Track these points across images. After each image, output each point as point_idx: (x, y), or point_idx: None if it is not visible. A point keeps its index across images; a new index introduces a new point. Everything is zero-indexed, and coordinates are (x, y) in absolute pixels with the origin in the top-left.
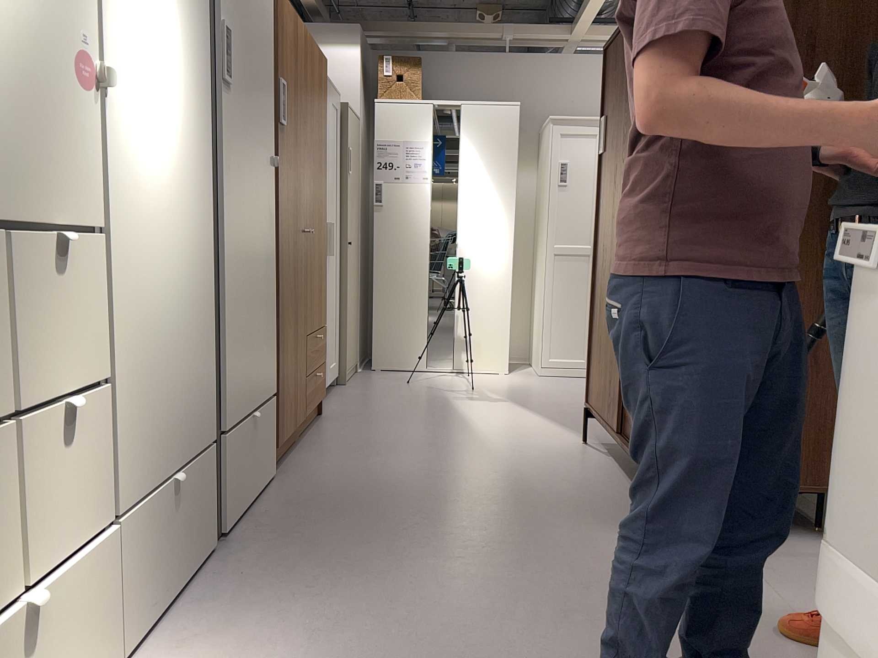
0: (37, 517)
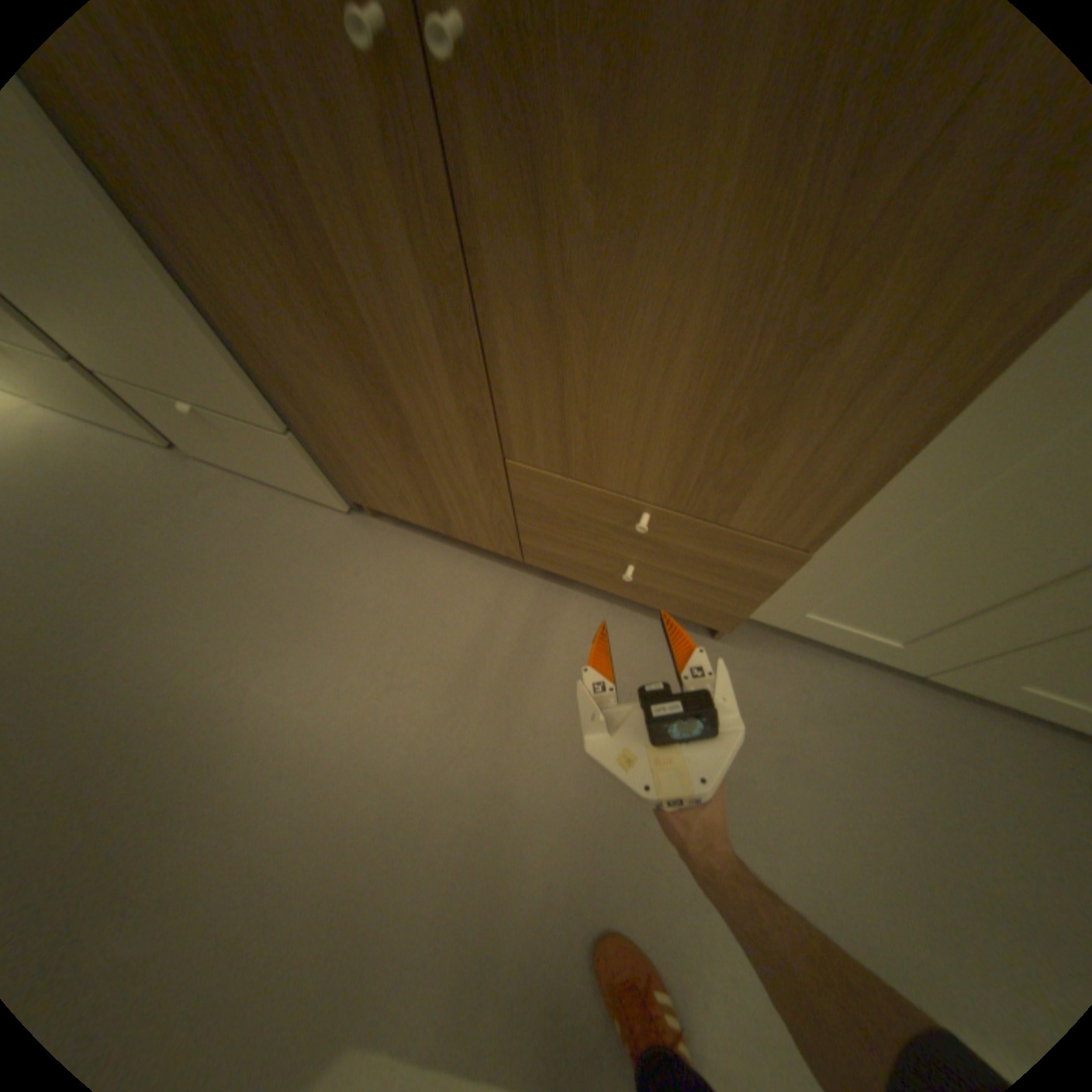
0: None
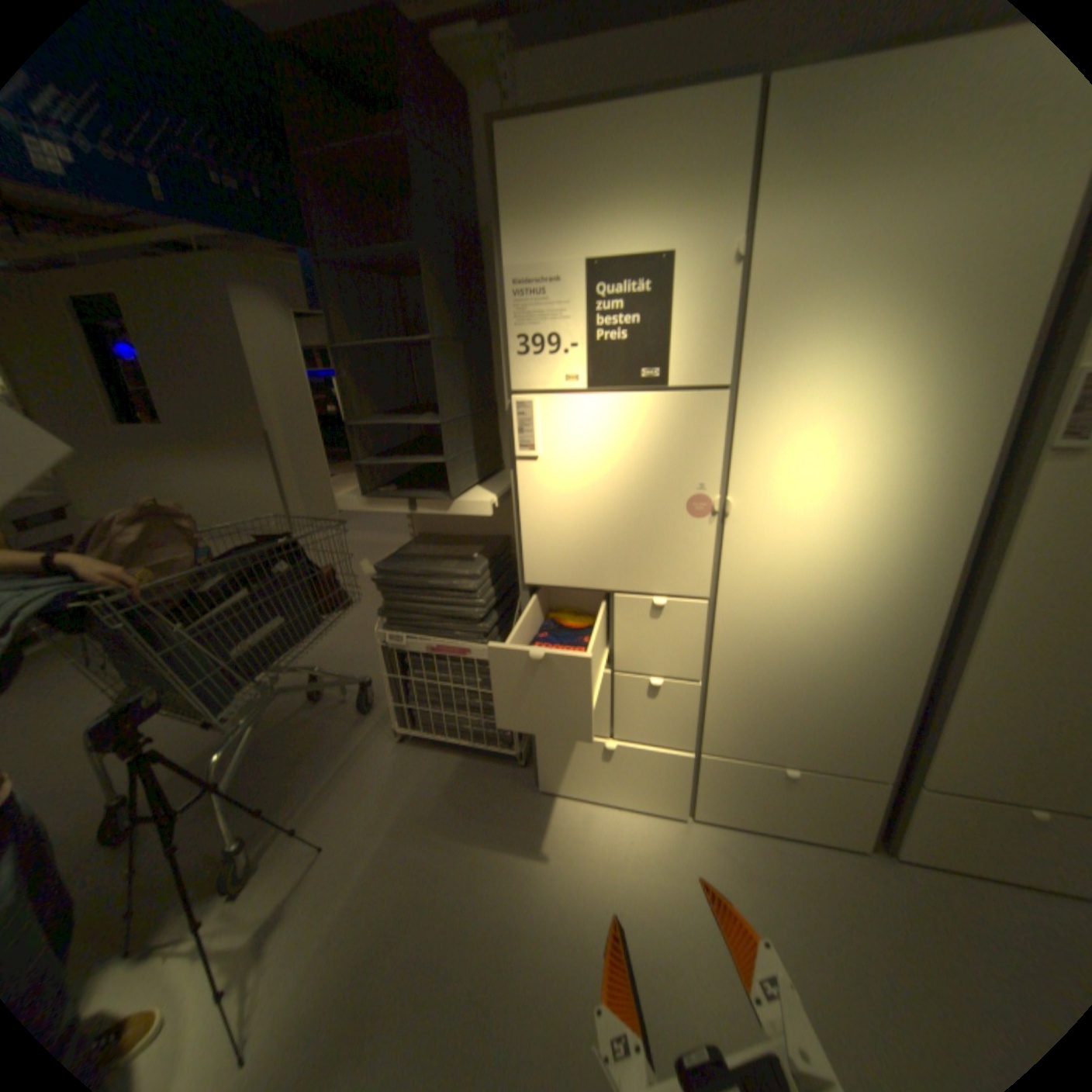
0: (630, 718)
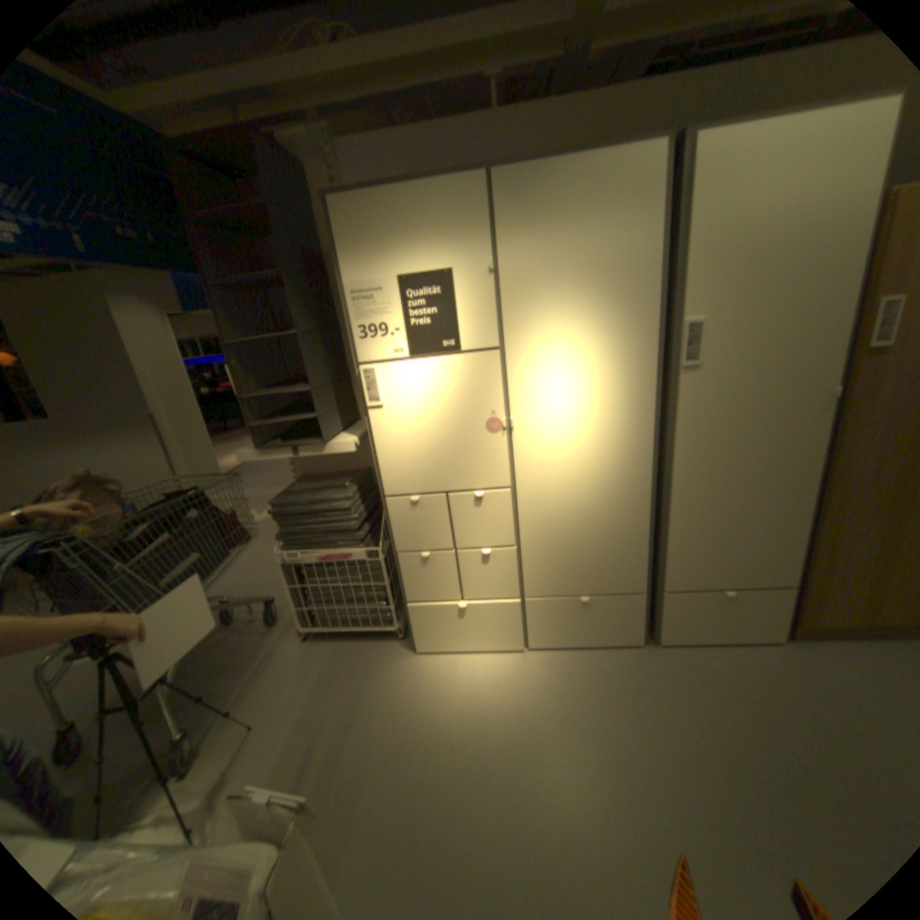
0: (473, 581)
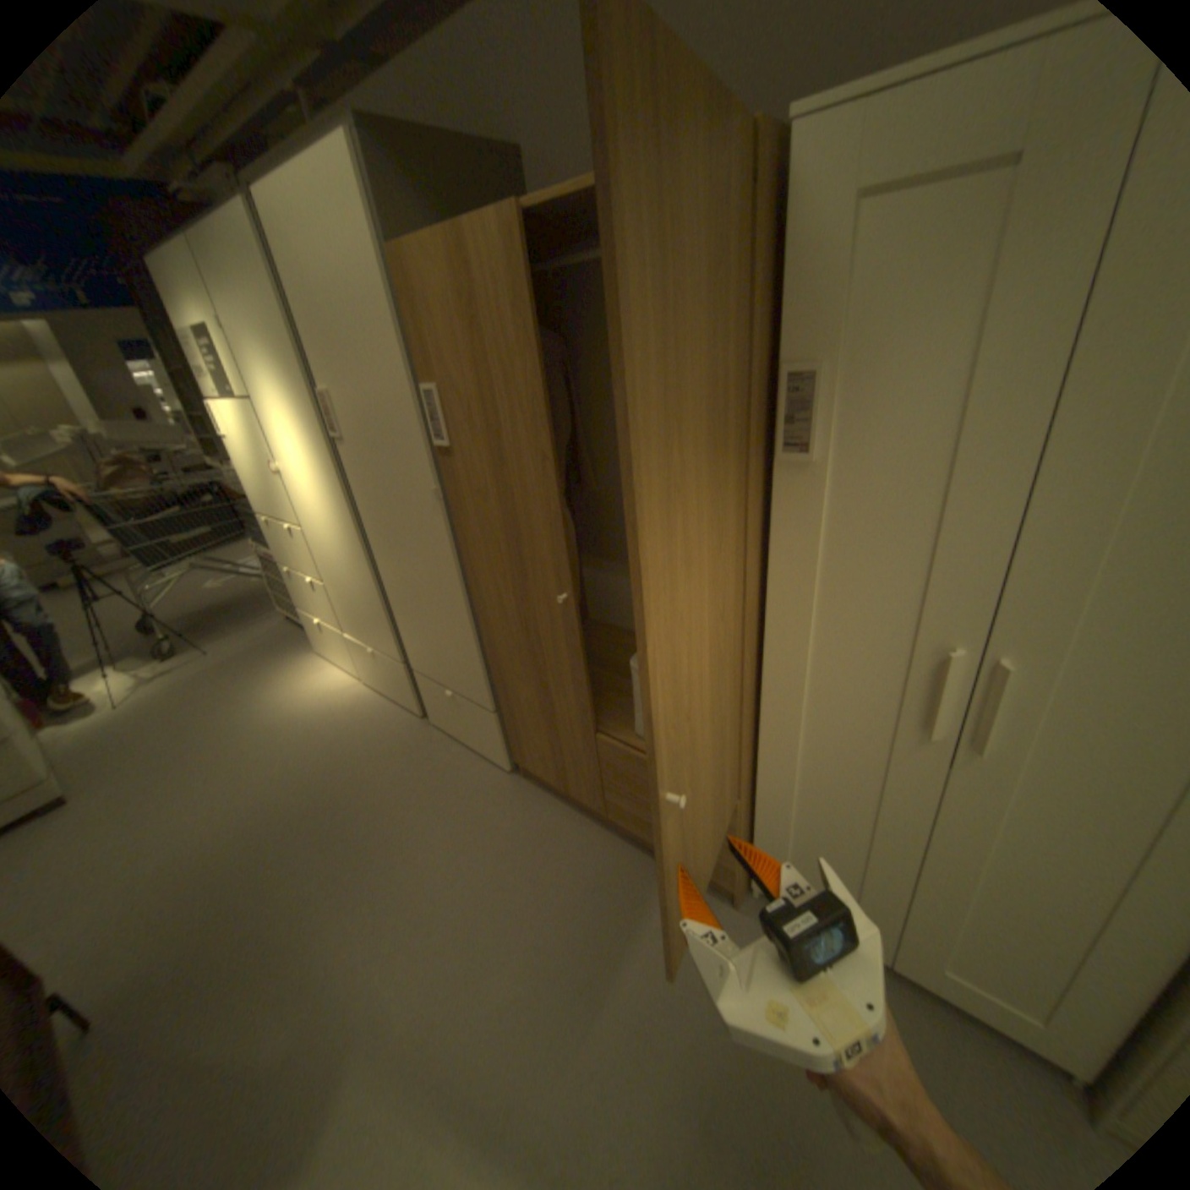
0: (316, 606)
